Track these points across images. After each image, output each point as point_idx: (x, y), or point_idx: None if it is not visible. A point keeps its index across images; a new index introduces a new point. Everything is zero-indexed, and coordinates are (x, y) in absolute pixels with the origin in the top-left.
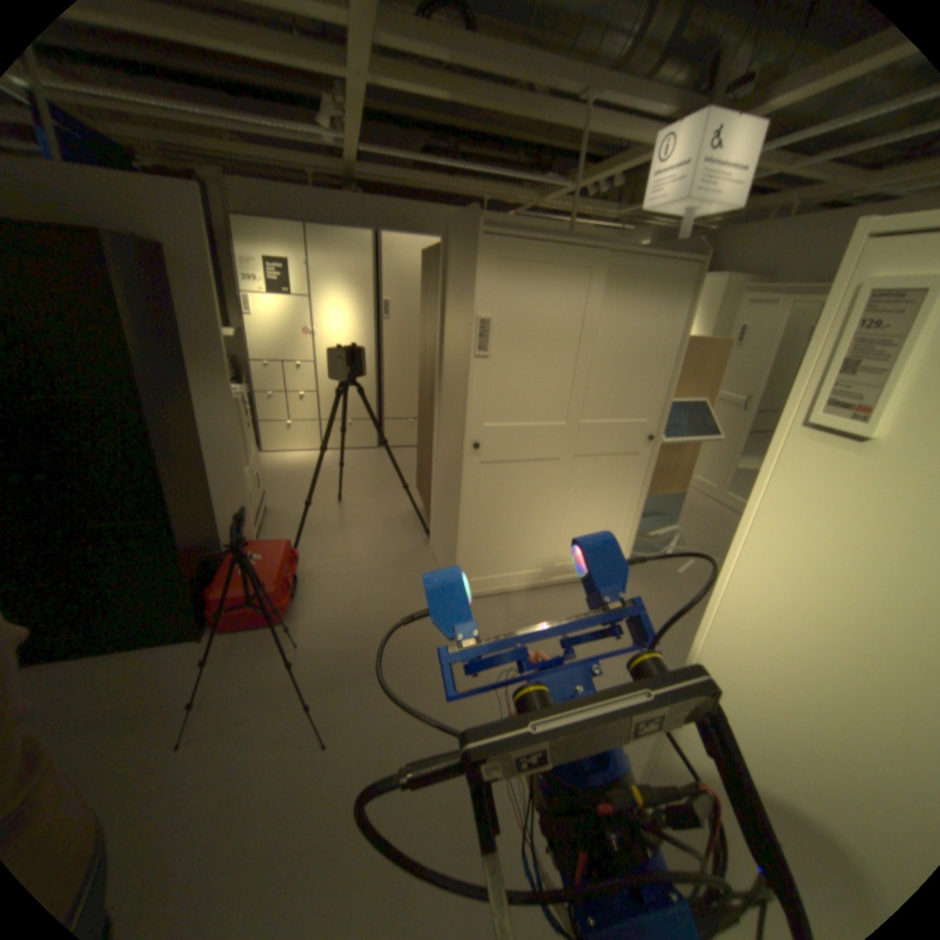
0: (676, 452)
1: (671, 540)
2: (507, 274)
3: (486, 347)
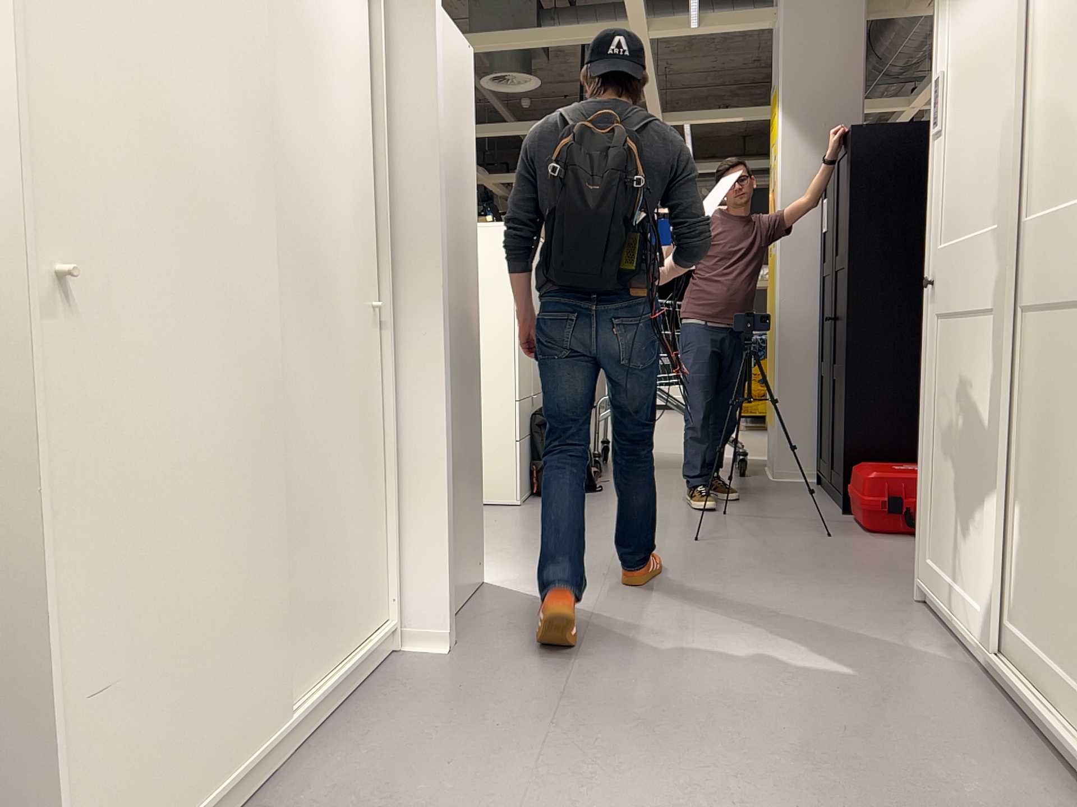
0: None
1: None
2: (947, 5)
3: (931, 121)
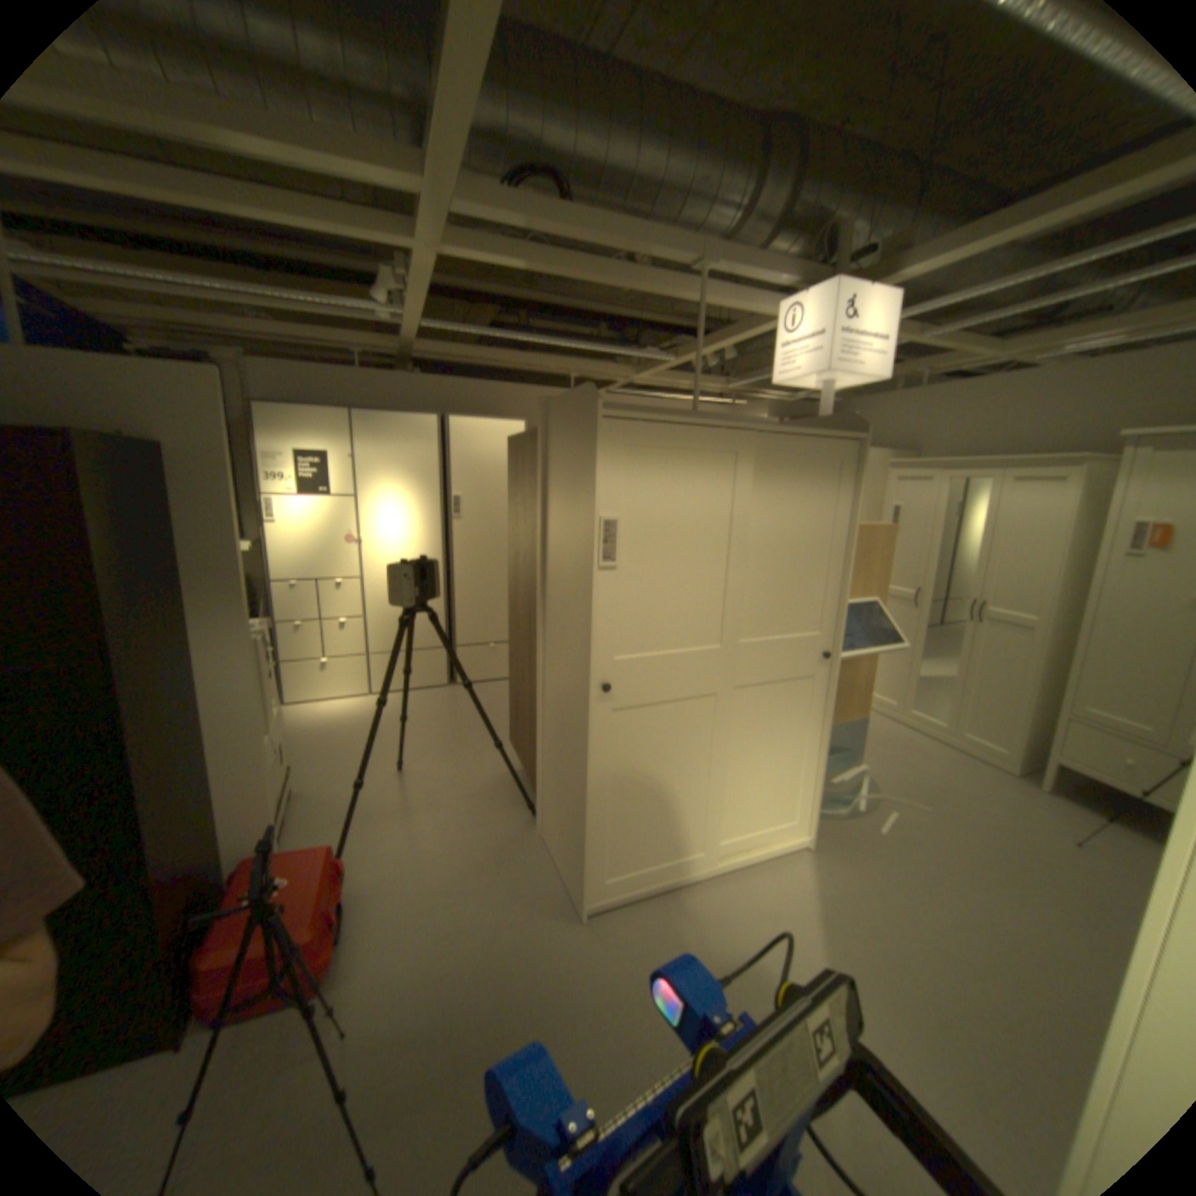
0: (849, 668)
1: (860, 786)
2: (634, 464)
3: (613, 556)
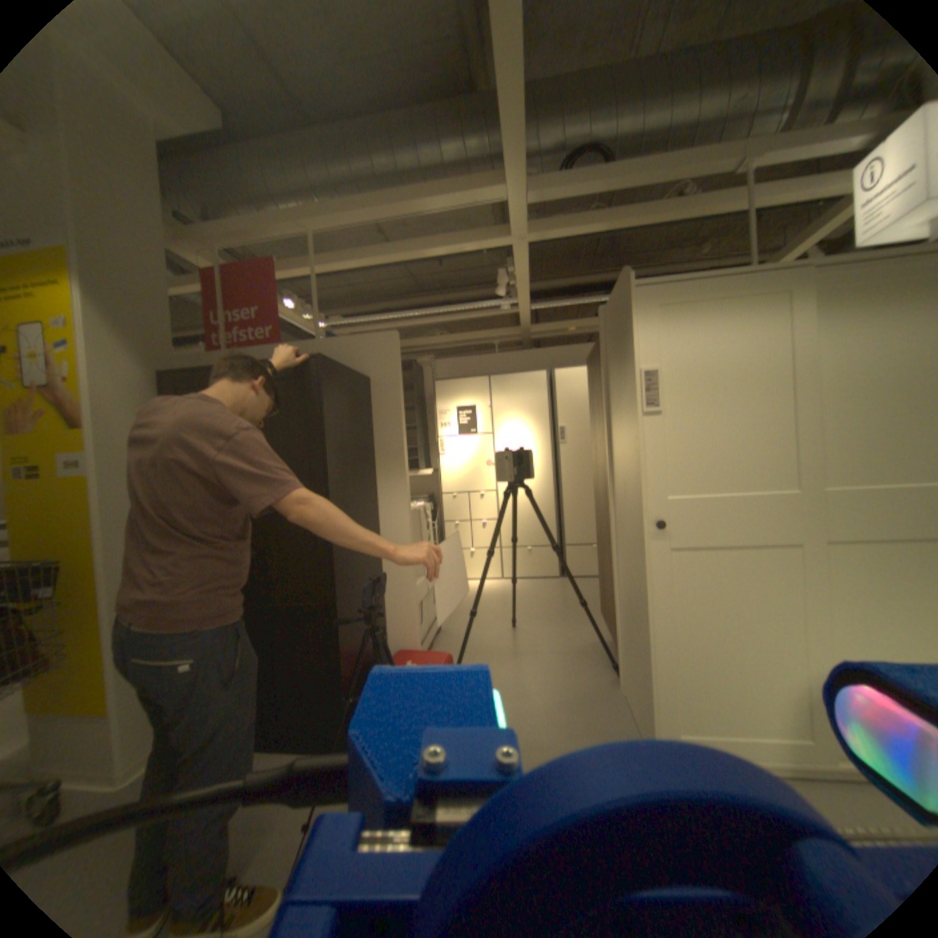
0: None
1: None
2: (669, 319)
3: (654, 400)
